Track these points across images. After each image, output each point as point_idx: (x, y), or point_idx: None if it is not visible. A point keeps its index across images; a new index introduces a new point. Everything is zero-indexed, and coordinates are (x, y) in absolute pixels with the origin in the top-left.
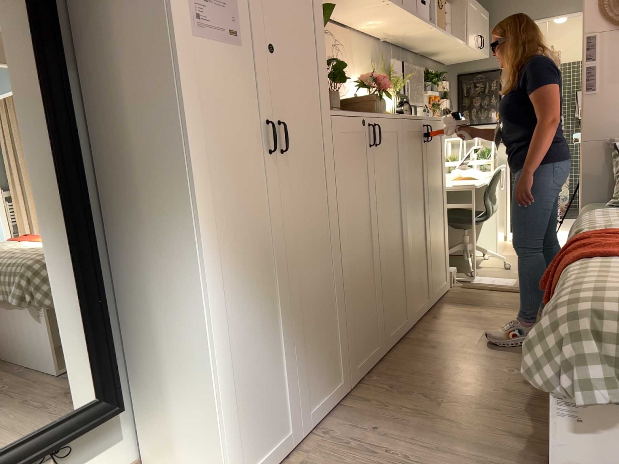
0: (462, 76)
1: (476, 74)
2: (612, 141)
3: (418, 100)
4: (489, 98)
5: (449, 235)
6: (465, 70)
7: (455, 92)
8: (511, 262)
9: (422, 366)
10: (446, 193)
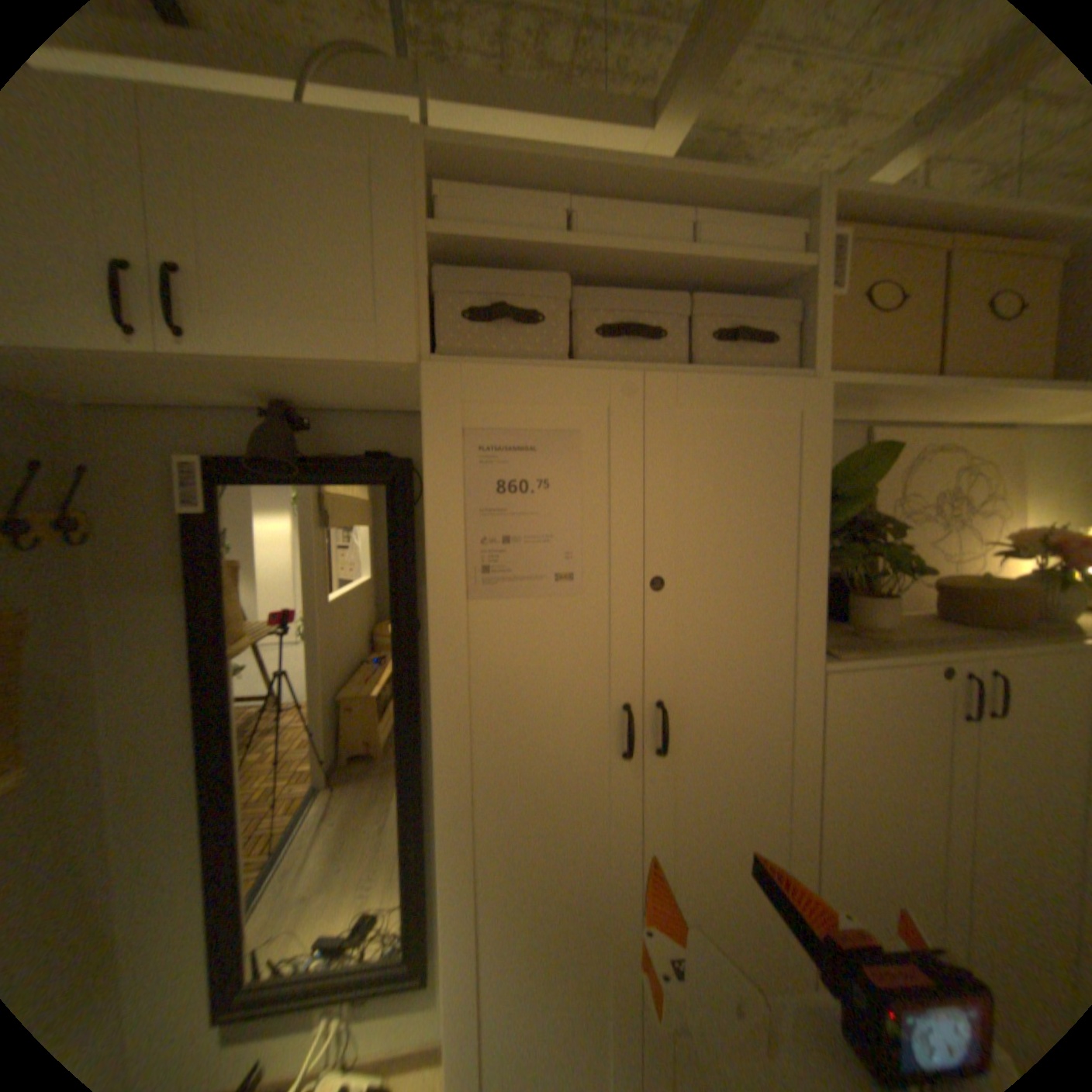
0: None
1: None
2: None
3: None
4: None
5: None
6: None
7: None
8: None
9: None
10: None
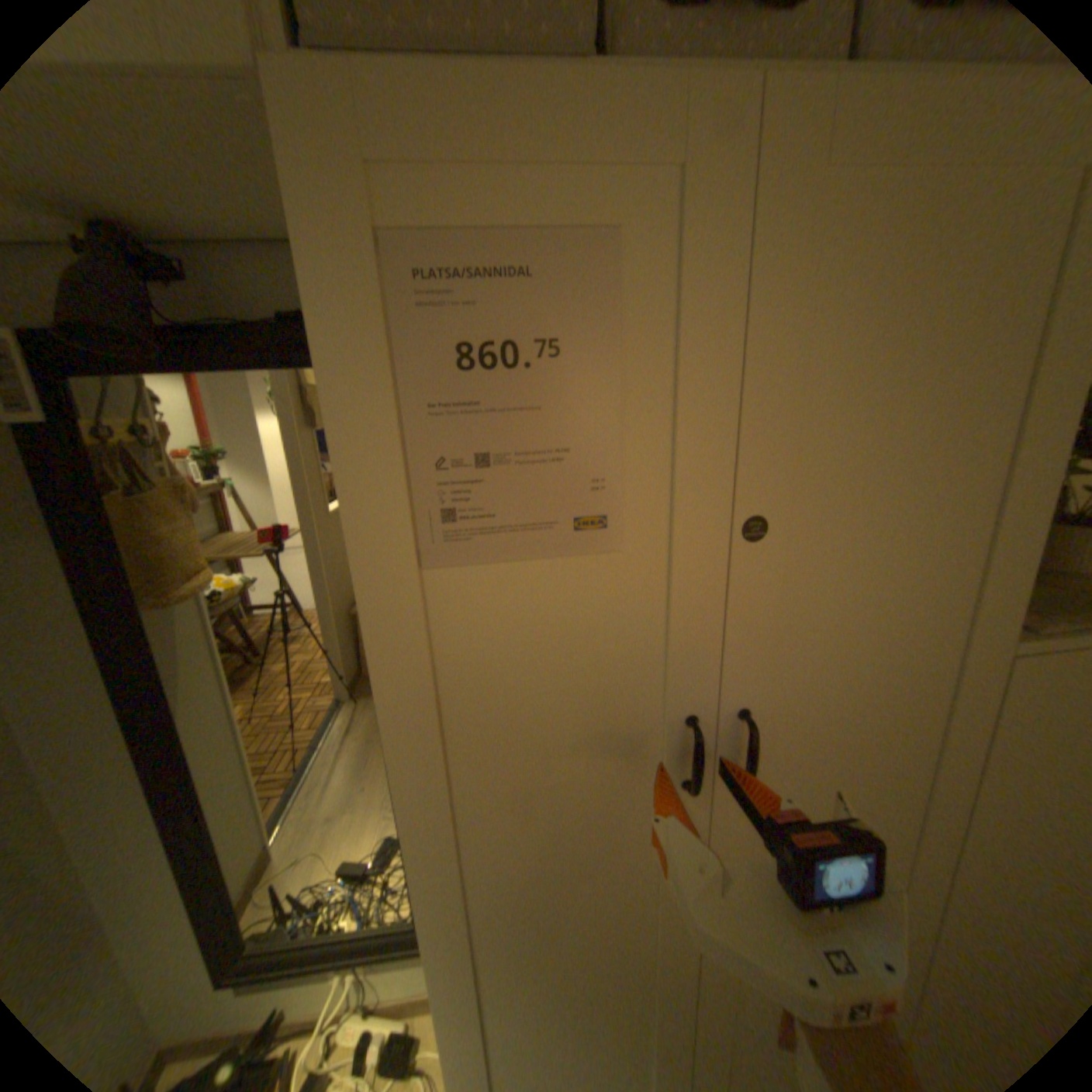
0: None
1: None
2: None
3: None
4: None
5: None
6: None
7: None
8: None
9: None
10: None
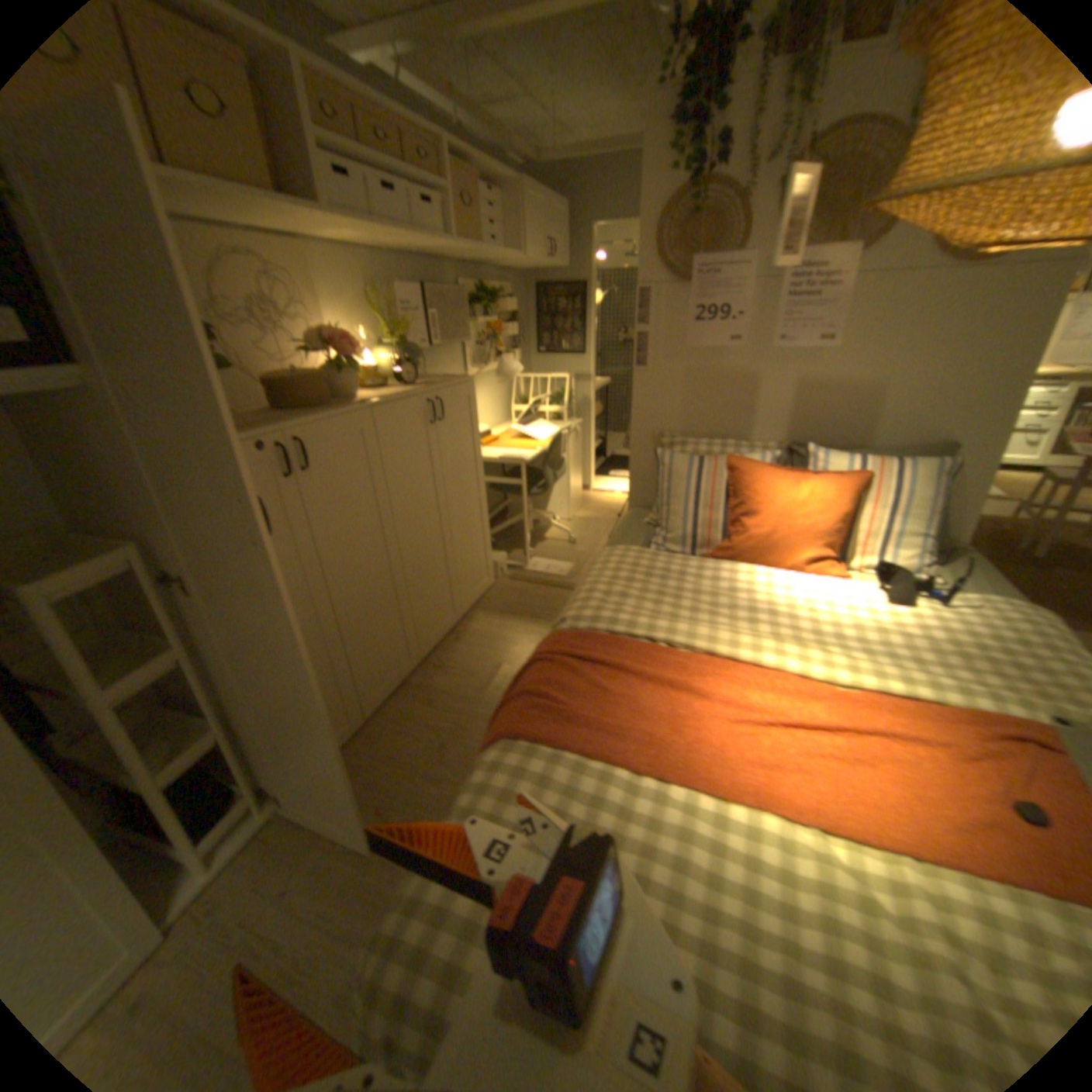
0: (542, 286)
1: (559, 286)
2: (661, 436)
3: (458, 336)
4: (572, 320)
5: (489, 524)
6: (546, 279)
7: (535, 307)
8: (575, 537)
9: (402, 741)
10: (483, 476)
